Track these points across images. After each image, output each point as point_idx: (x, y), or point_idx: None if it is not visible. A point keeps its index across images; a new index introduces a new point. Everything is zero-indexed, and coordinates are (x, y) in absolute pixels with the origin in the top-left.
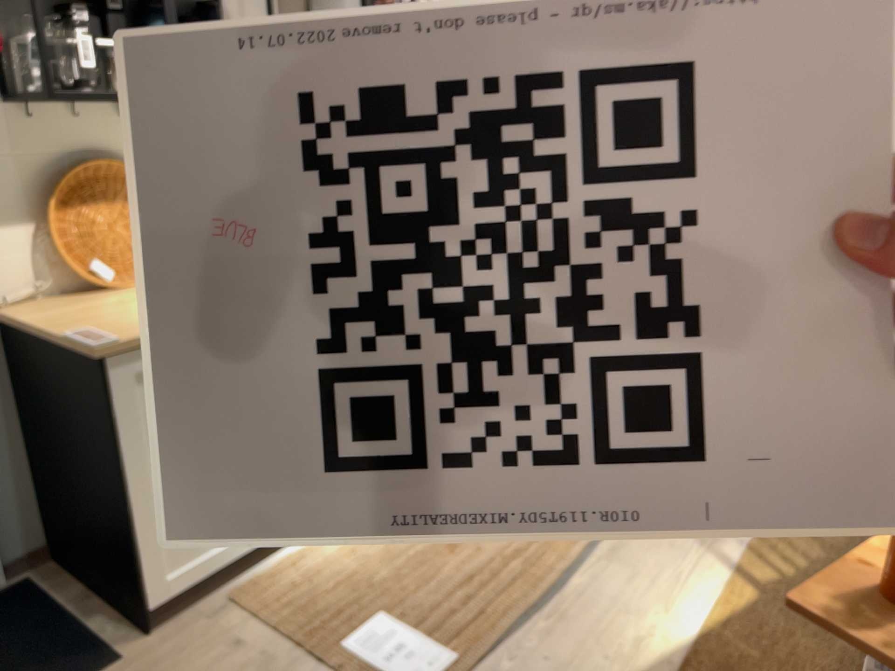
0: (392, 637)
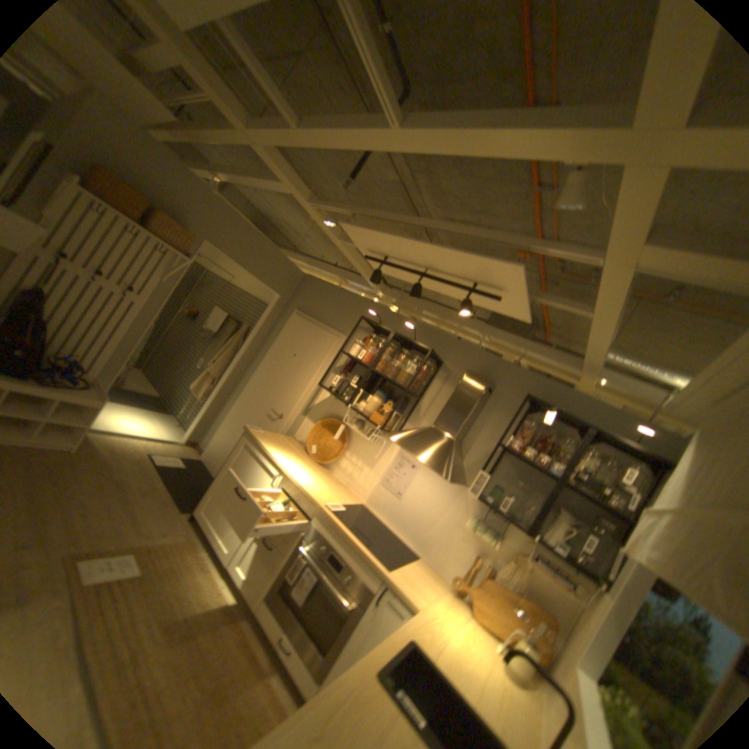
0: (123, 571)
